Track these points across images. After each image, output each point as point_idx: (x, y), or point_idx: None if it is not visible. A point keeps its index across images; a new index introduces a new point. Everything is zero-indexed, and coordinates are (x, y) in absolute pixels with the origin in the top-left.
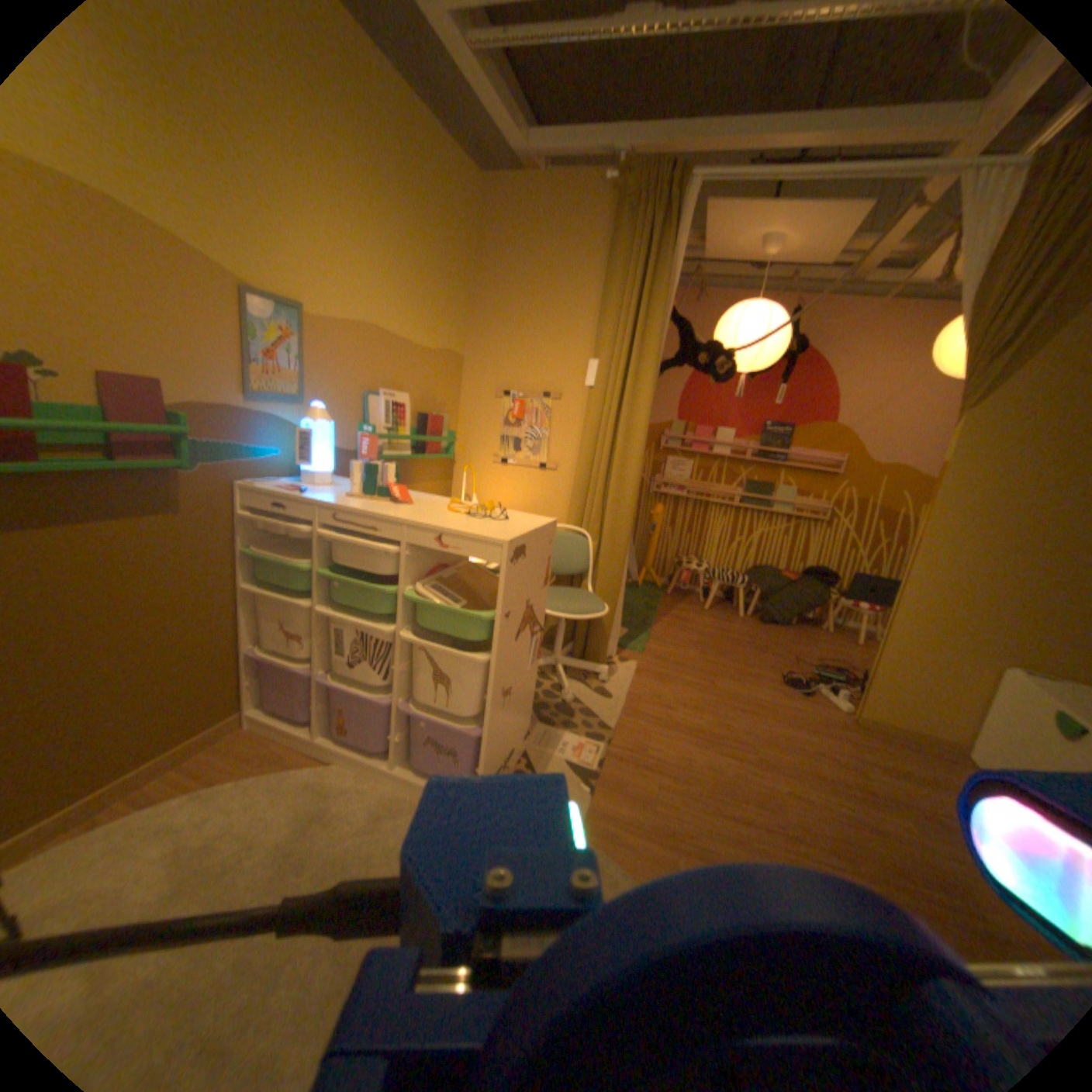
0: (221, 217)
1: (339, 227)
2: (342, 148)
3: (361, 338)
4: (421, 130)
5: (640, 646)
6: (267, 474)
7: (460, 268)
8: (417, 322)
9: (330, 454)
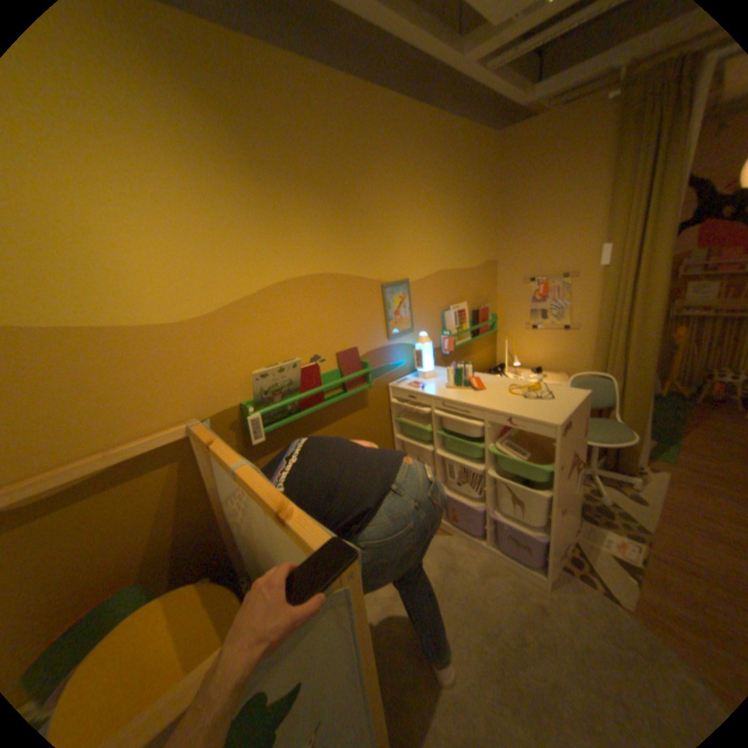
0: (370, 255)
1: (420, 225)
2: (417, 179)
3: (436, 280)
4: (458, 134)
5: (672, 458)
6: (399, 374)
7: (489, 203)
8: (466, 254)
9: (430, 359)
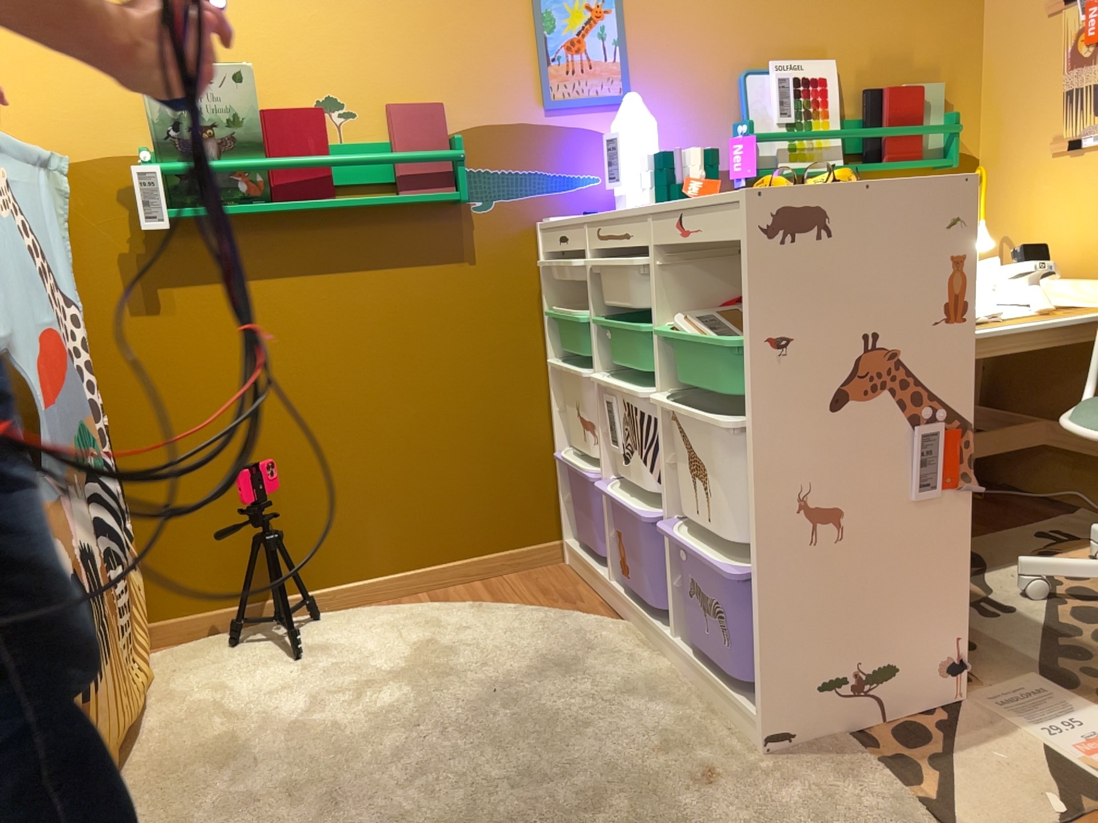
0: None
1: None
2: None
3: None
4: None
5: None
6: (580, 209)
7: None
8: None
9: (644, 163)
